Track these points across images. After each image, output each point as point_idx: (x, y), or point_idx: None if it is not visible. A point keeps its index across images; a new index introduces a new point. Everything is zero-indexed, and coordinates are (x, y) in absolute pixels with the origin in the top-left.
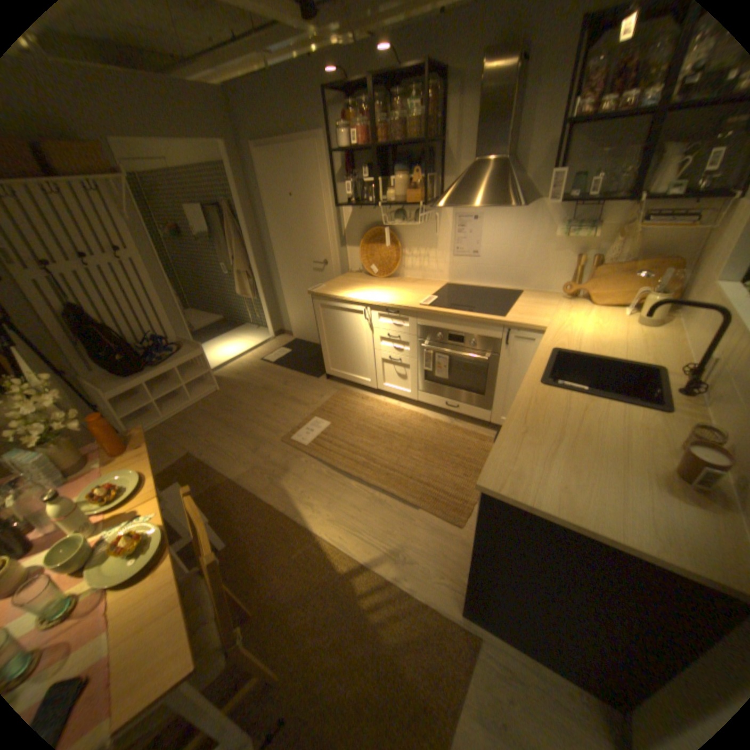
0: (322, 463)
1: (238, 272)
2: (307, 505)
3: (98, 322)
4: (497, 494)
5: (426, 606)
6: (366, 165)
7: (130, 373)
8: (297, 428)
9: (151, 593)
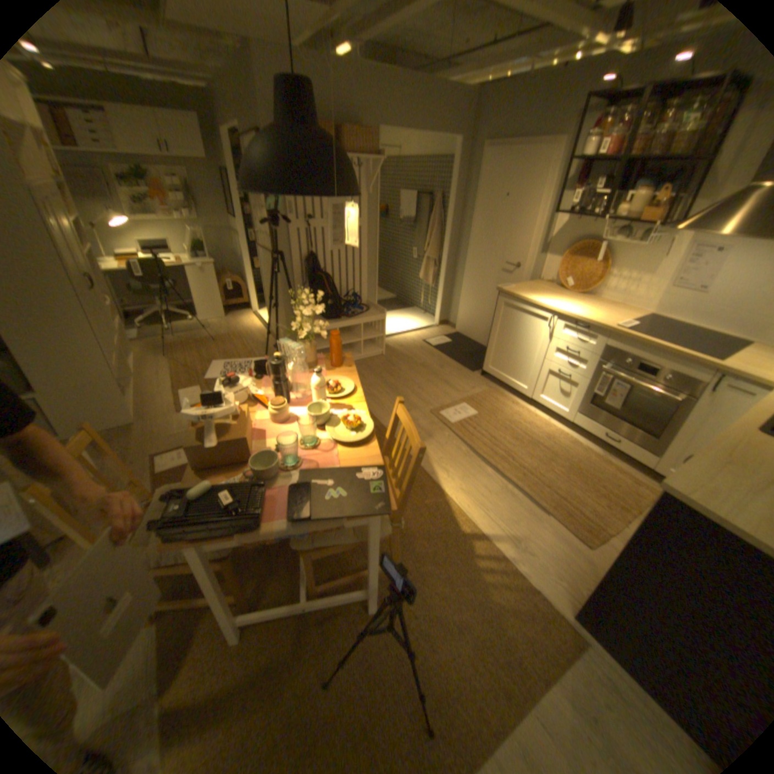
0: (463, 442)
1: (426, 258)
2: (444, 469)
3: (322, 271)
4: (683, 497)
5: (539, 593)
6: (603, 175)
7: (330, 318)
8: (446, 407)
9: (365, 457)
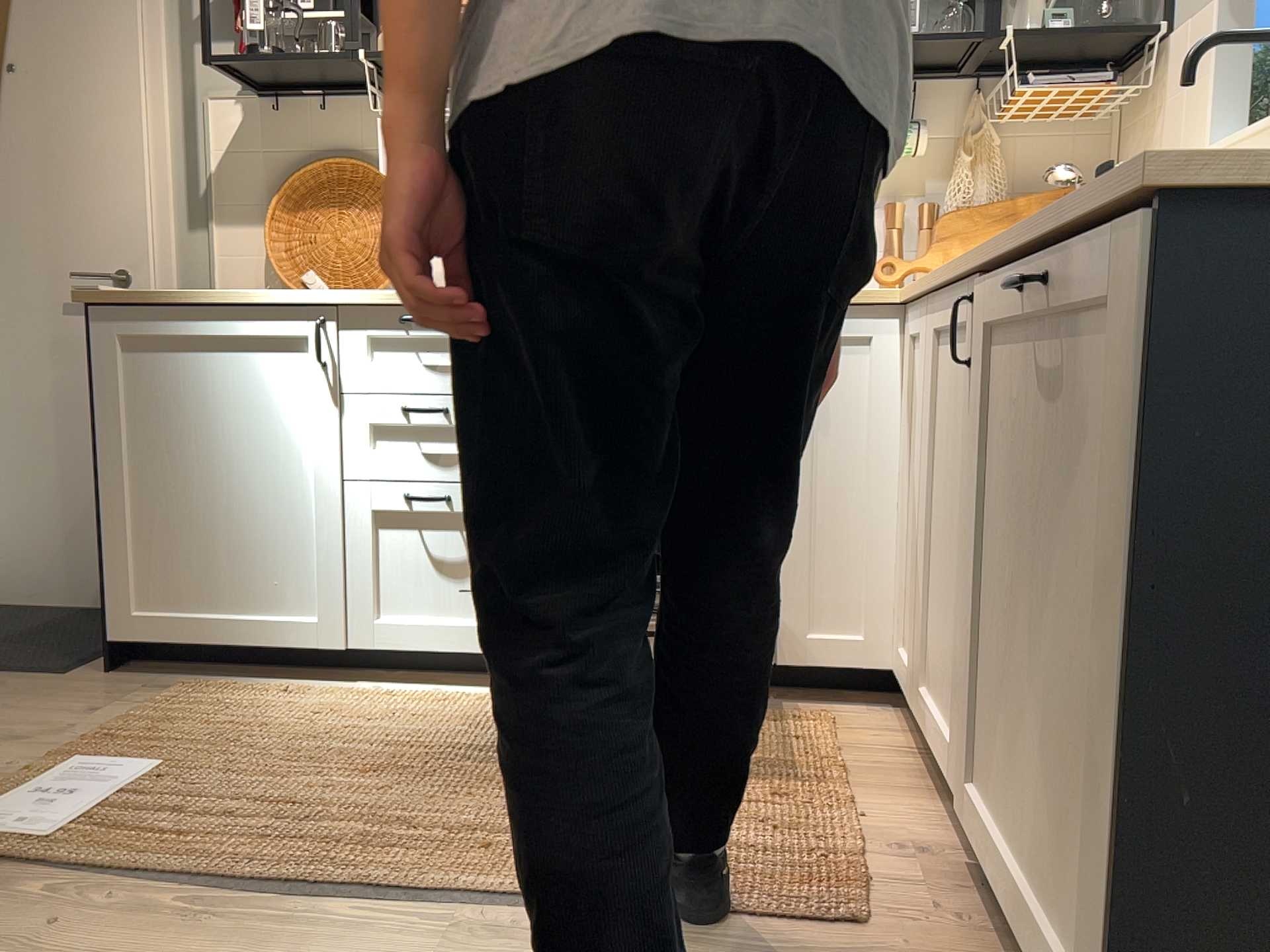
0: (154, 887)
1: None
2: None
3: None
4: (1264, 162)
5: None
6: None
7: None
8: None
9: None
